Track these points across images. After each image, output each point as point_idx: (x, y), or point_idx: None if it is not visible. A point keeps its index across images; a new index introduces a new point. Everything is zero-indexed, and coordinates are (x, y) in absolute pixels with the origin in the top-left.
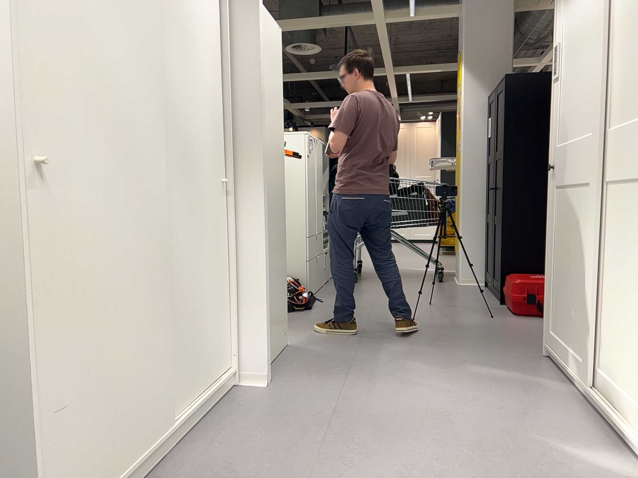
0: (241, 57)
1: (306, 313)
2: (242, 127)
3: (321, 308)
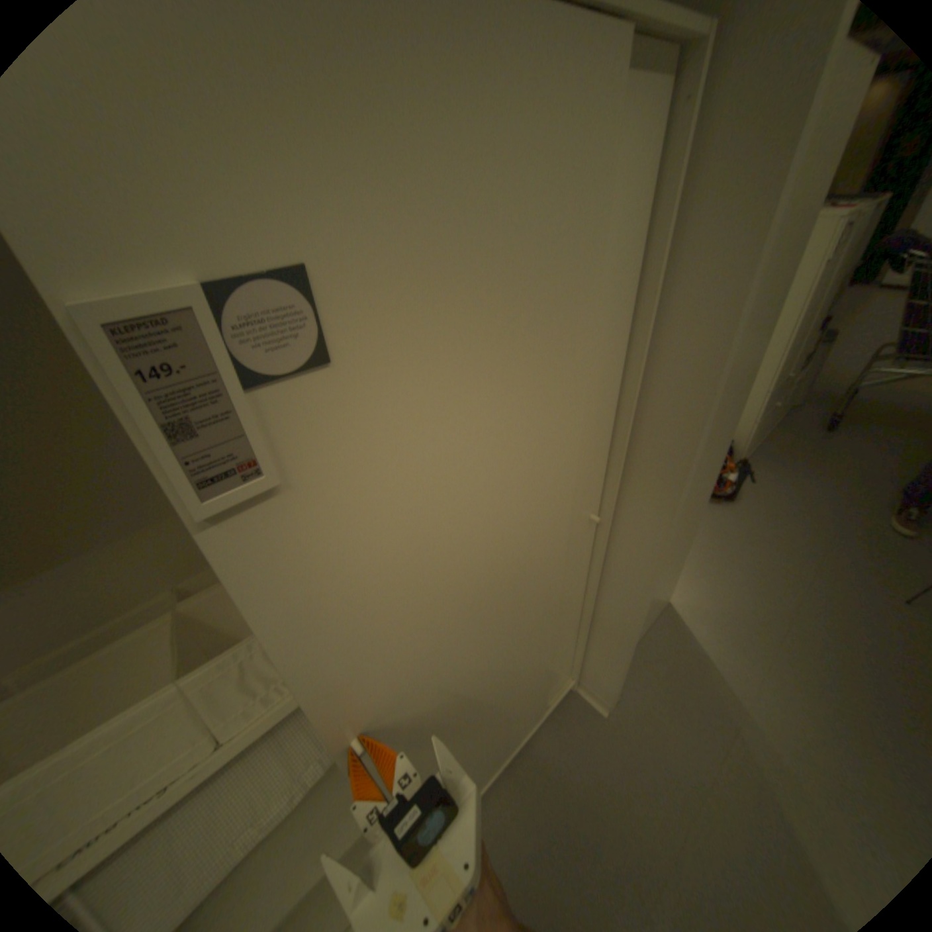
0: (691, 281)
1: (723, 512)
2: (653, 433)
3: (750, 503)
